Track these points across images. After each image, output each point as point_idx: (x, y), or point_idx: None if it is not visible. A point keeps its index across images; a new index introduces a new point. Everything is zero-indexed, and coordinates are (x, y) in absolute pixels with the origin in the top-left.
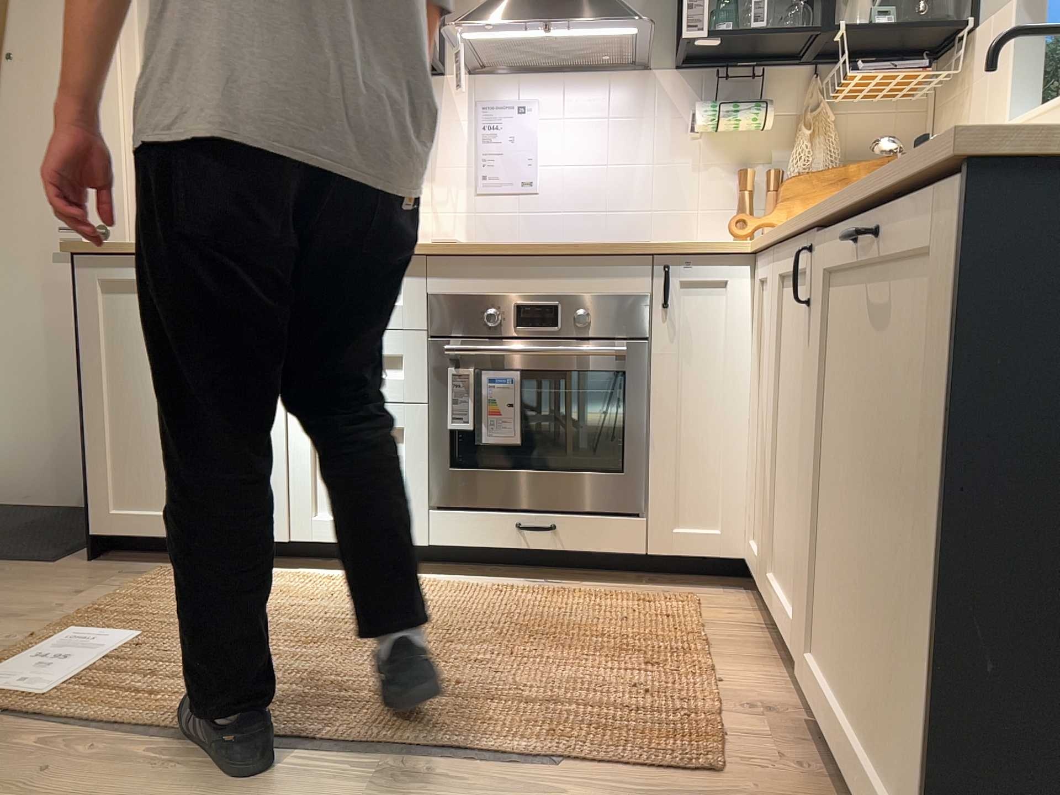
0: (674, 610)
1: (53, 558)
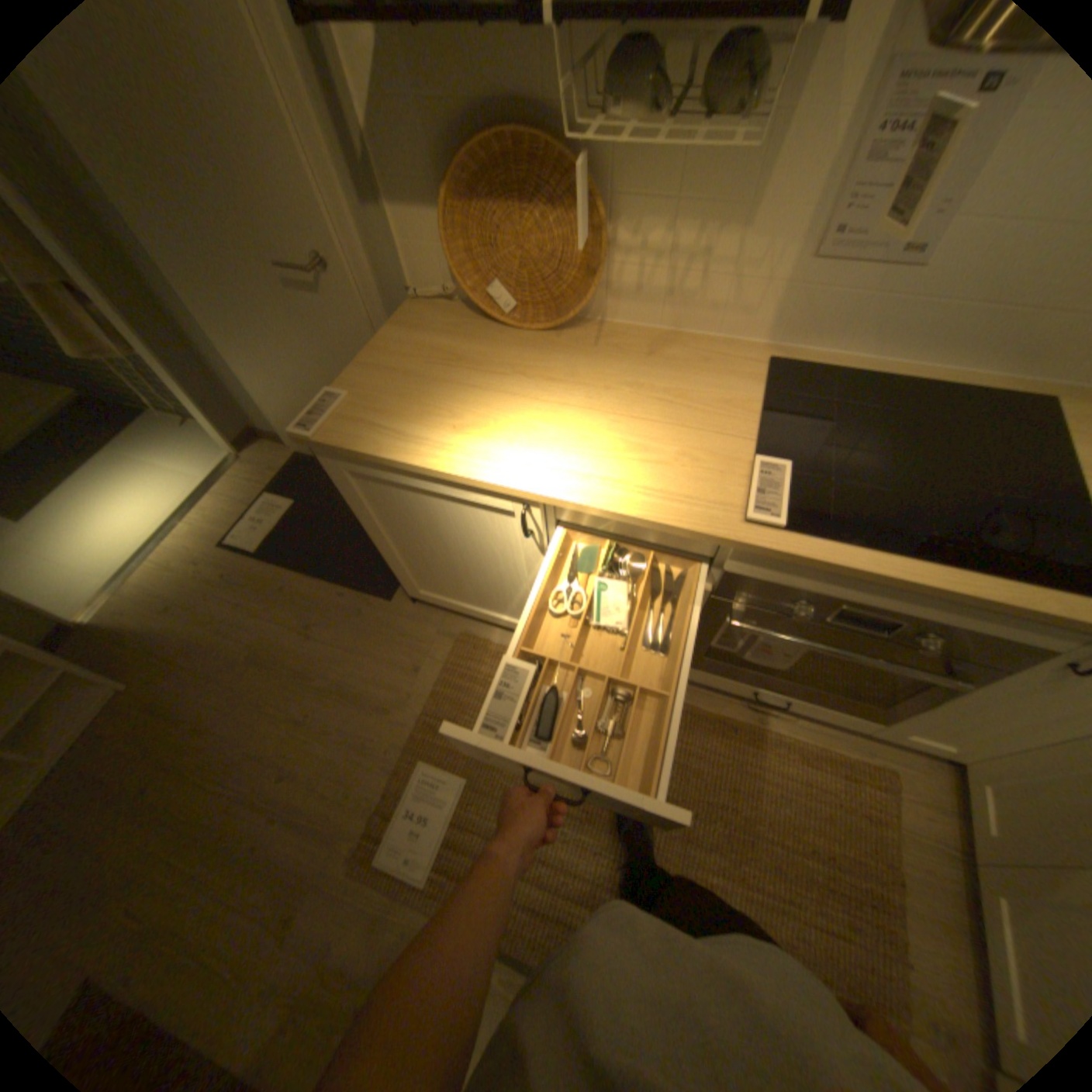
0: (877, 806)
1: (387, 591)
